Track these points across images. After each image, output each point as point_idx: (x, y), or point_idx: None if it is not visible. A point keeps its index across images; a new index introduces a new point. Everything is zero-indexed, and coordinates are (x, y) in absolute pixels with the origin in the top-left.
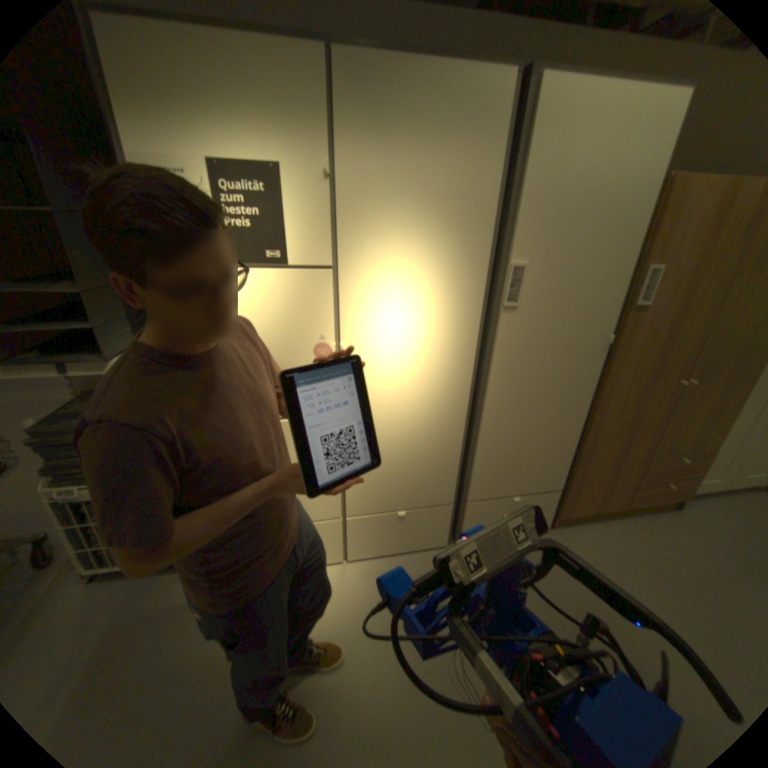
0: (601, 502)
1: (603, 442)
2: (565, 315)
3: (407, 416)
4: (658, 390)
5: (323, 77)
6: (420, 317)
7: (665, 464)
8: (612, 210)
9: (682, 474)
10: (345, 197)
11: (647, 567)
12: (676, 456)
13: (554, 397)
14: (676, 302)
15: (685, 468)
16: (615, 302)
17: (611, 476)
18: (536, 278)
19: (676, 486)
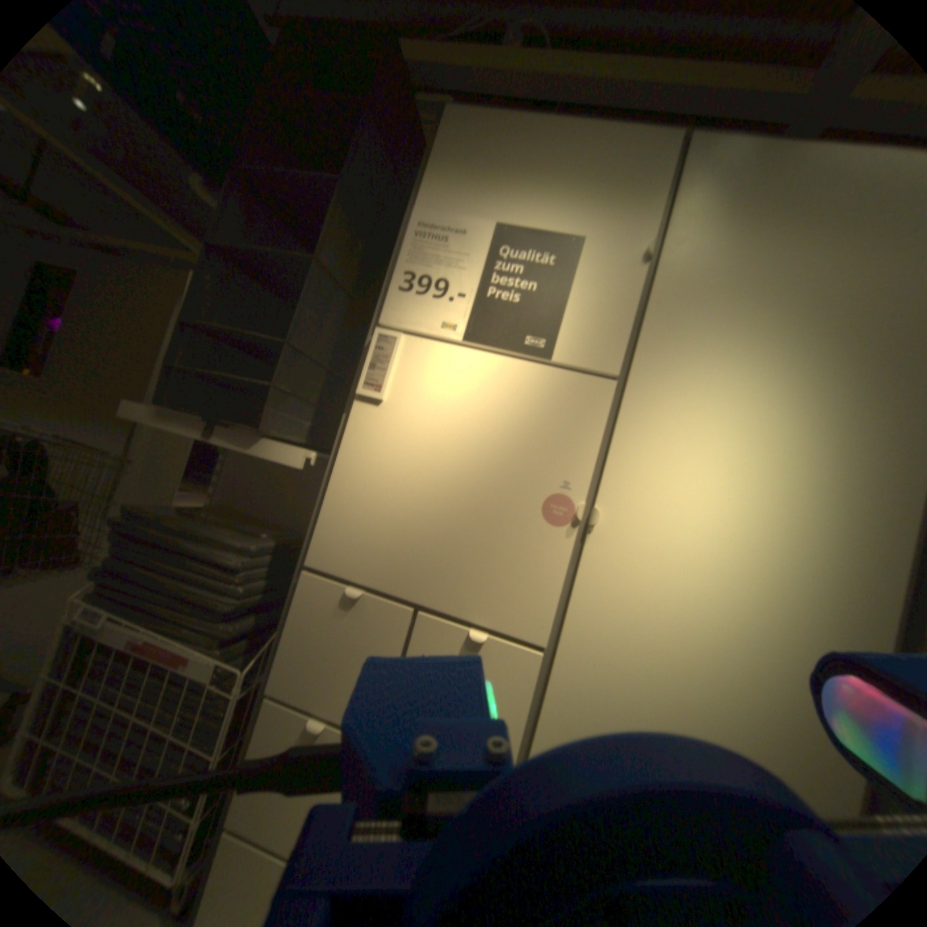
0: None
1: None
2: None
3: (702, 725)
4: None
5: (675, 161)
6: (770, 504)
7: None
8: None
9: None
10: (668, 289)
11: None
12: None
13: None
14: None
15: None
16: None
17: None
18: None
19: None
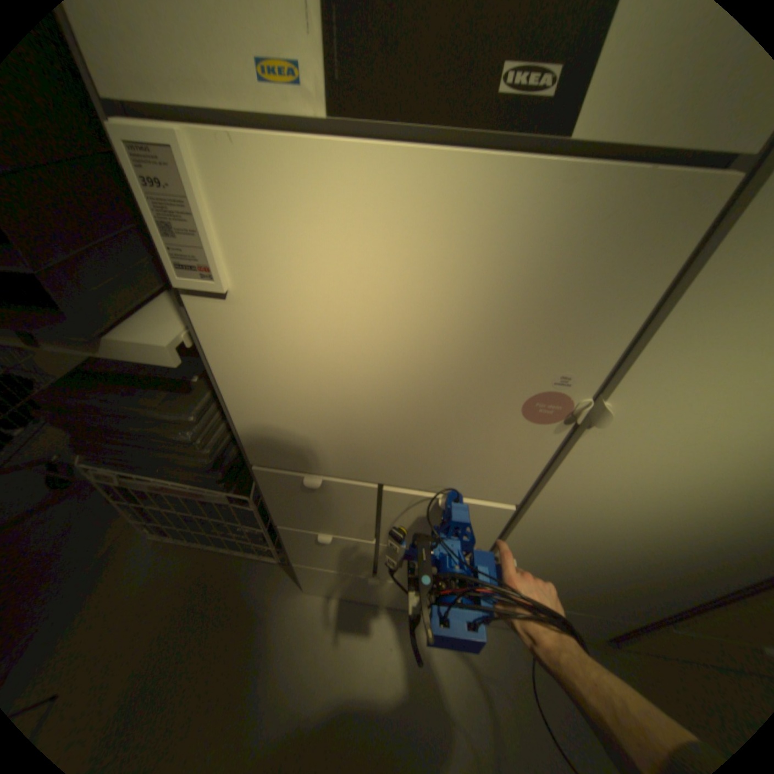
0: None
1: None
2: None
3: (666, 536)
4: None
5: None
6: None
7: None
8: None
9: None
10: None
11: None
12: None
13: None
14: None
15: None
16: None
17: None
18: None
19: None
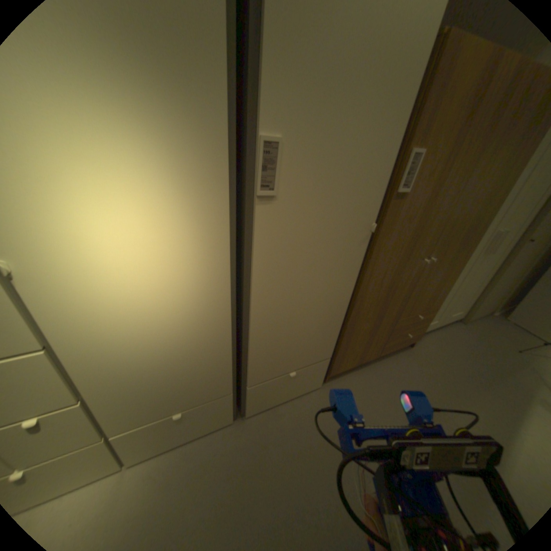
0: (360, 357)
1: (363, 315)
2: (330, 202)
3: (156, 331)
4: (408, 268)
5: None
6: (137, 211)
7: (407, 321)
8: (382, 69)
9: (417, 325)
10: None
11: (392, 404)
12: (414, 314)
13: (321, 286)
14: (430, 187)
15: (419, 321)
16: (379, 188)
17: (369, 338)
18: (295, 157)
19: (412, 333)
